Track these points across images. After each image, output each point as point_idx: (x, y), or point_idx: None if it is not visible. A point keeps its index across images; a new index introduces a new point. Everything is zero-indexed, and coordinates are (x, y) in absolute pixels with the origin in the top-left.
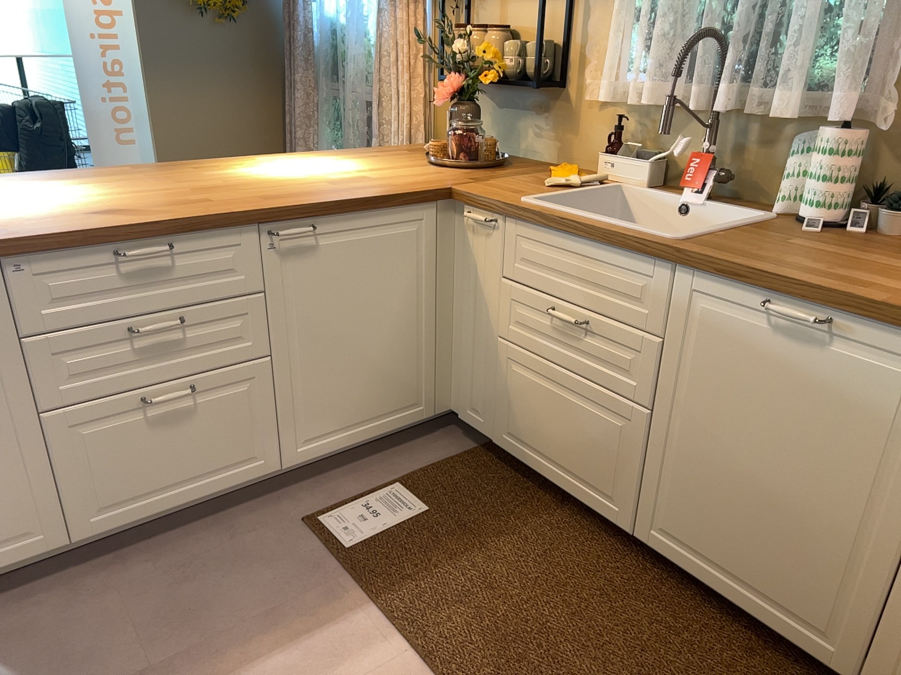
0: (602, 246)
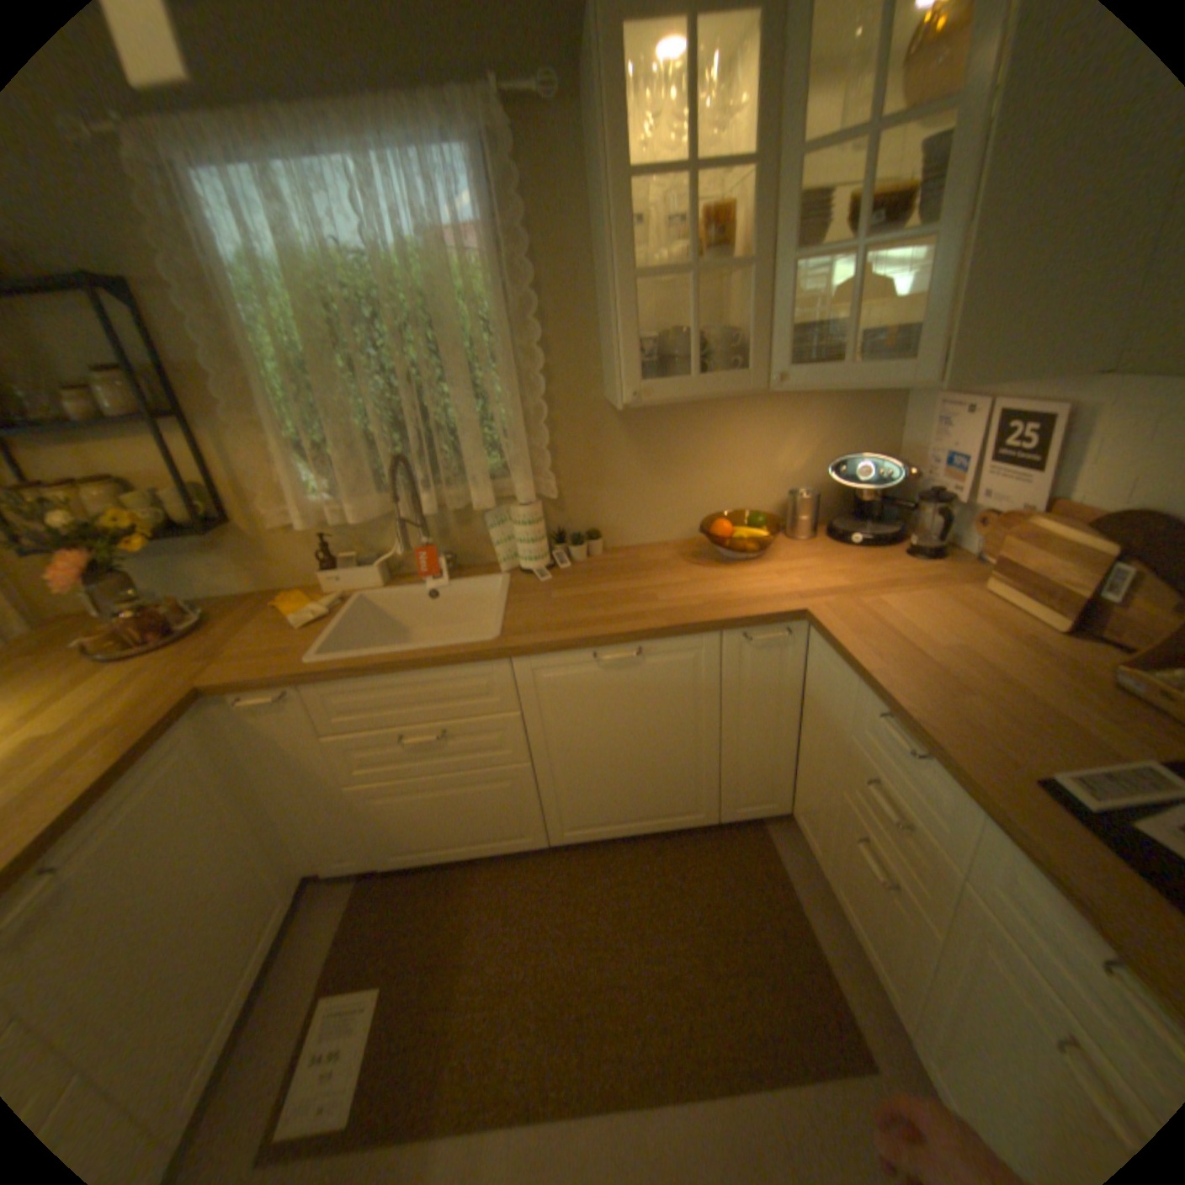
0: (434, 670)
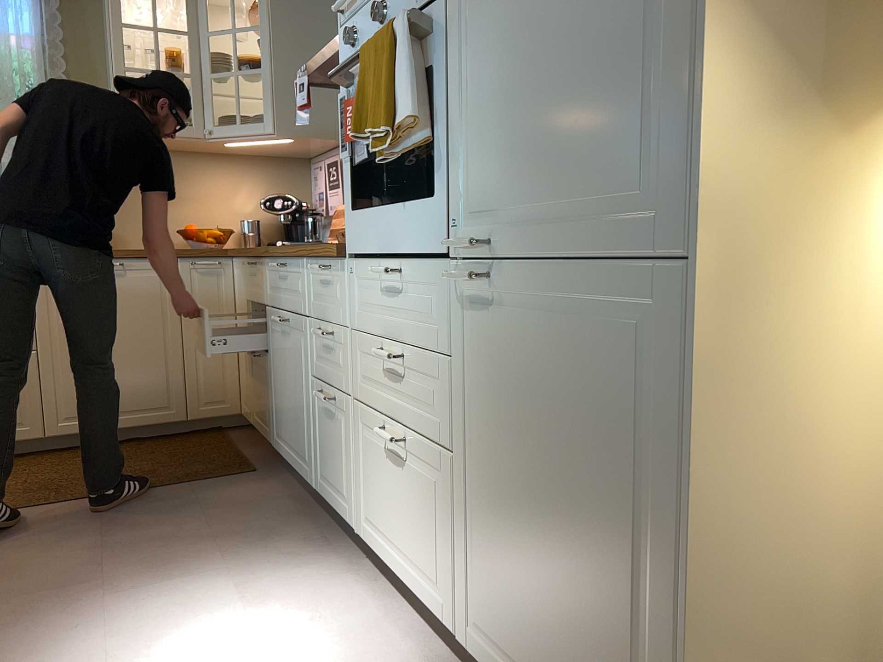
0: None
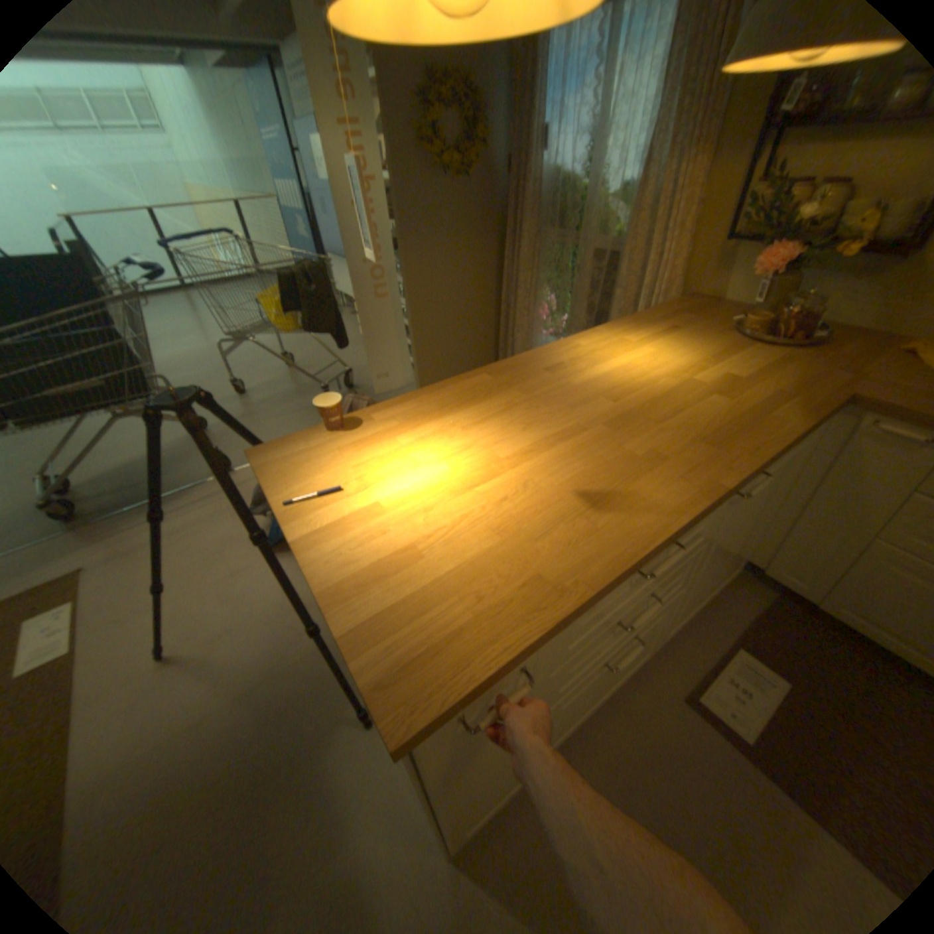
0: None
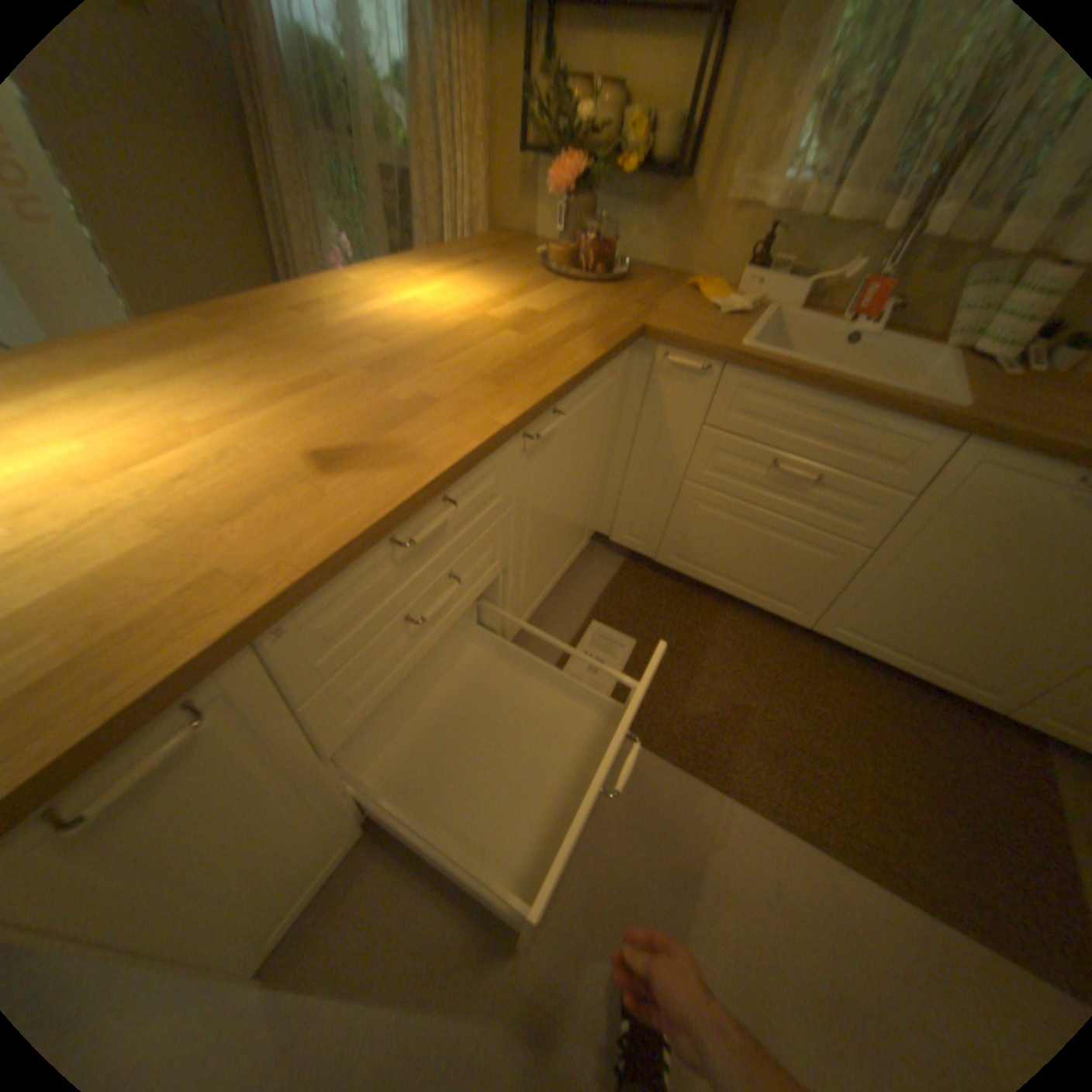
0: (875, 408)
